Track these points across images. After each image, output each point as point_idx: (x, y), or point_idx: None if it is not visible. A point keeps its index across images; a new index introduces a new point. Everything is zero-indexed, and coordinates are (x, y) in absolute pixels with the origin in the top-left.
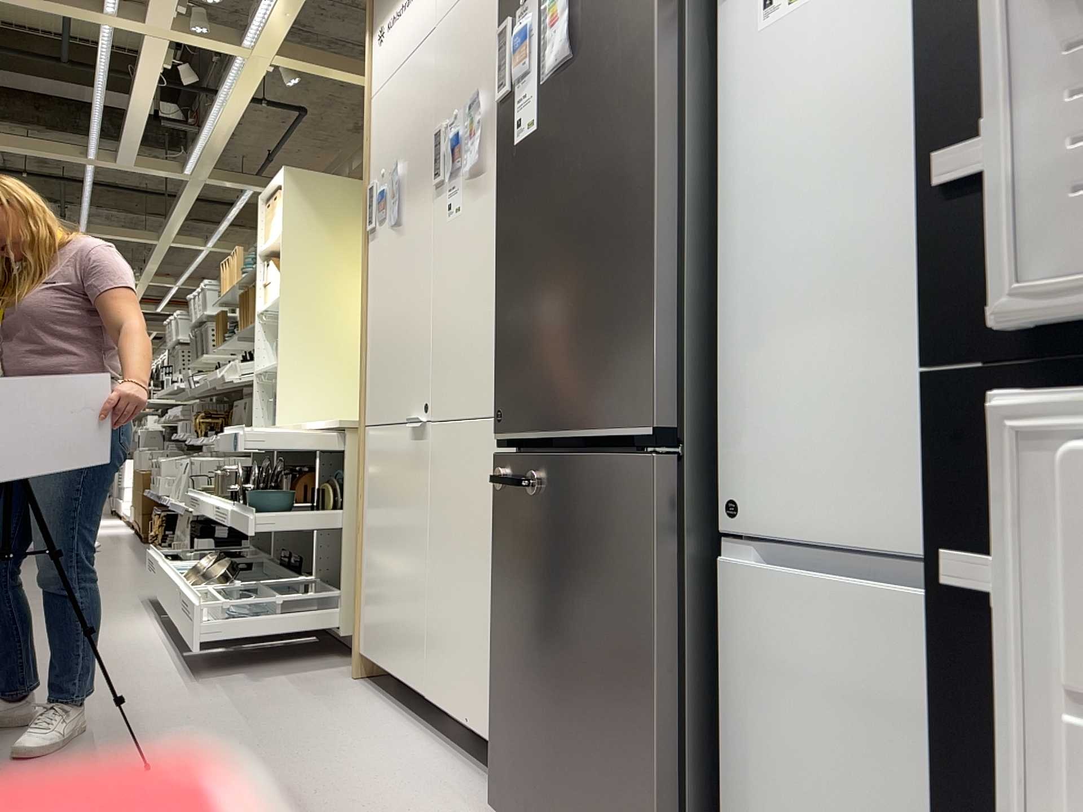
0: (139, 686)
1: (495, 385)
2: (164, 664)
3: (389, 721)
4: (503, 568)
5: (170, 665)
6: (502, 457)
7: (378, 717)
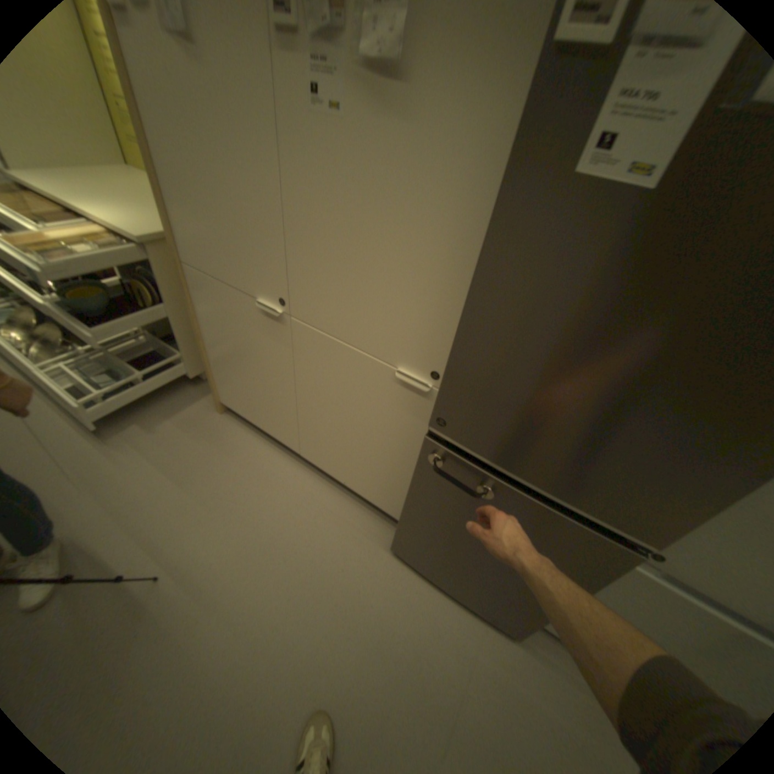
0: (61, 463)
1: (438, 394)
2: (58, 424)
3: (274, 459)
4: (426, 492)
5: (67, 426)
6: (436, 439)
7: (265, 457)
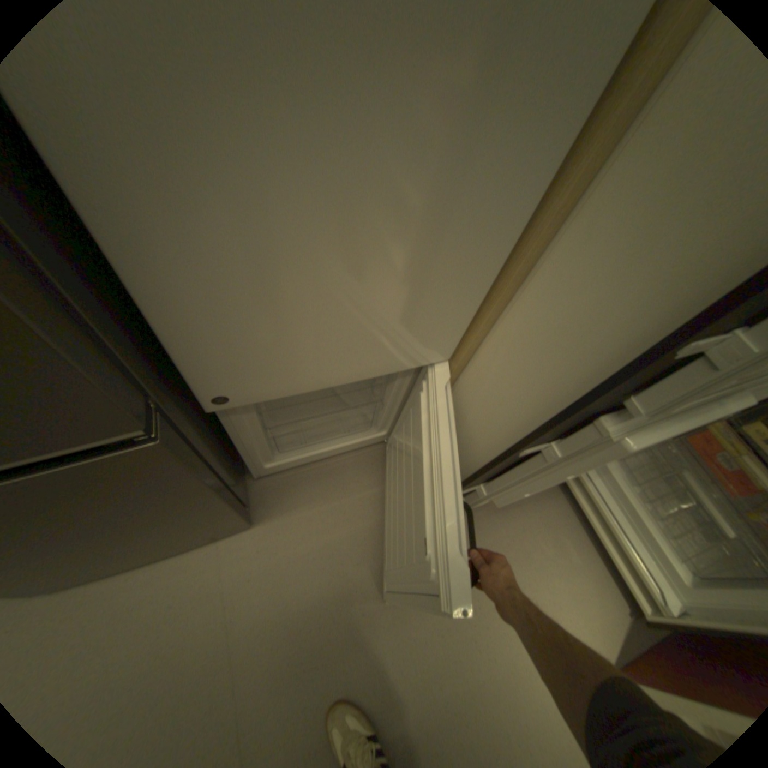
0: None
1: None
2: None
3: None
4: None
5: None
6: None
7: None
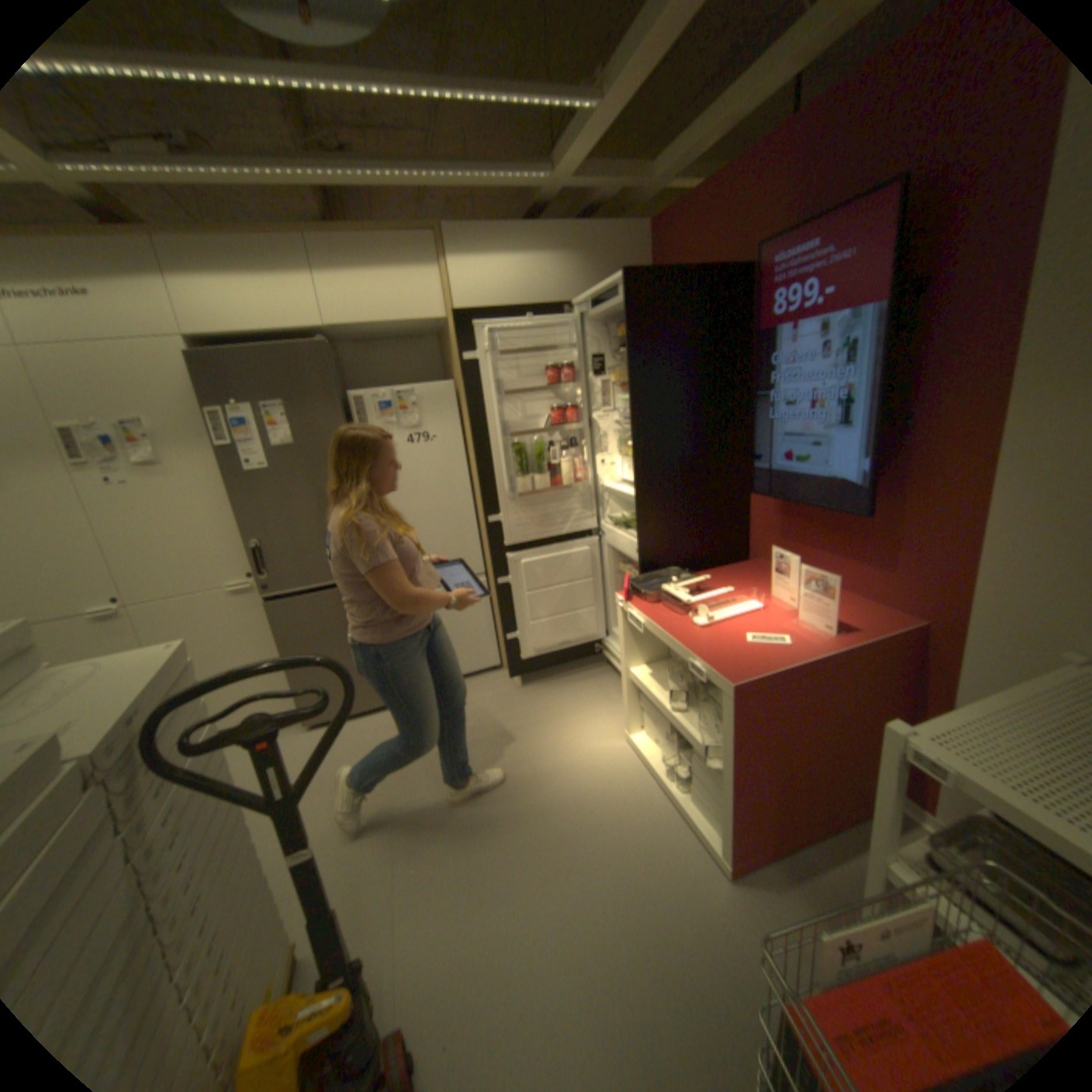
0: None
1: (255, 574)
2: None
3: None
4: (289, 642)
5: None
6: (270, 601)
7: None
